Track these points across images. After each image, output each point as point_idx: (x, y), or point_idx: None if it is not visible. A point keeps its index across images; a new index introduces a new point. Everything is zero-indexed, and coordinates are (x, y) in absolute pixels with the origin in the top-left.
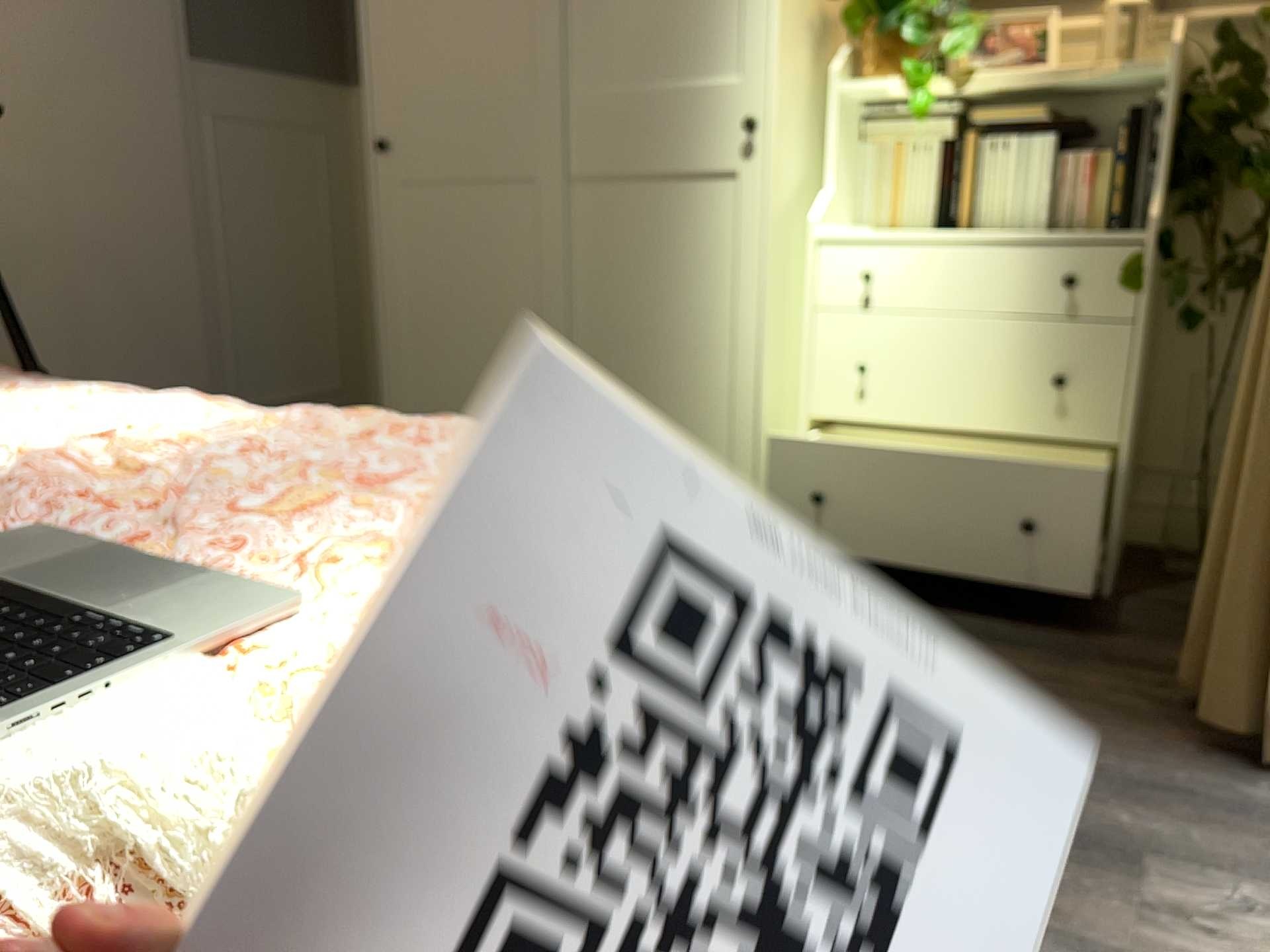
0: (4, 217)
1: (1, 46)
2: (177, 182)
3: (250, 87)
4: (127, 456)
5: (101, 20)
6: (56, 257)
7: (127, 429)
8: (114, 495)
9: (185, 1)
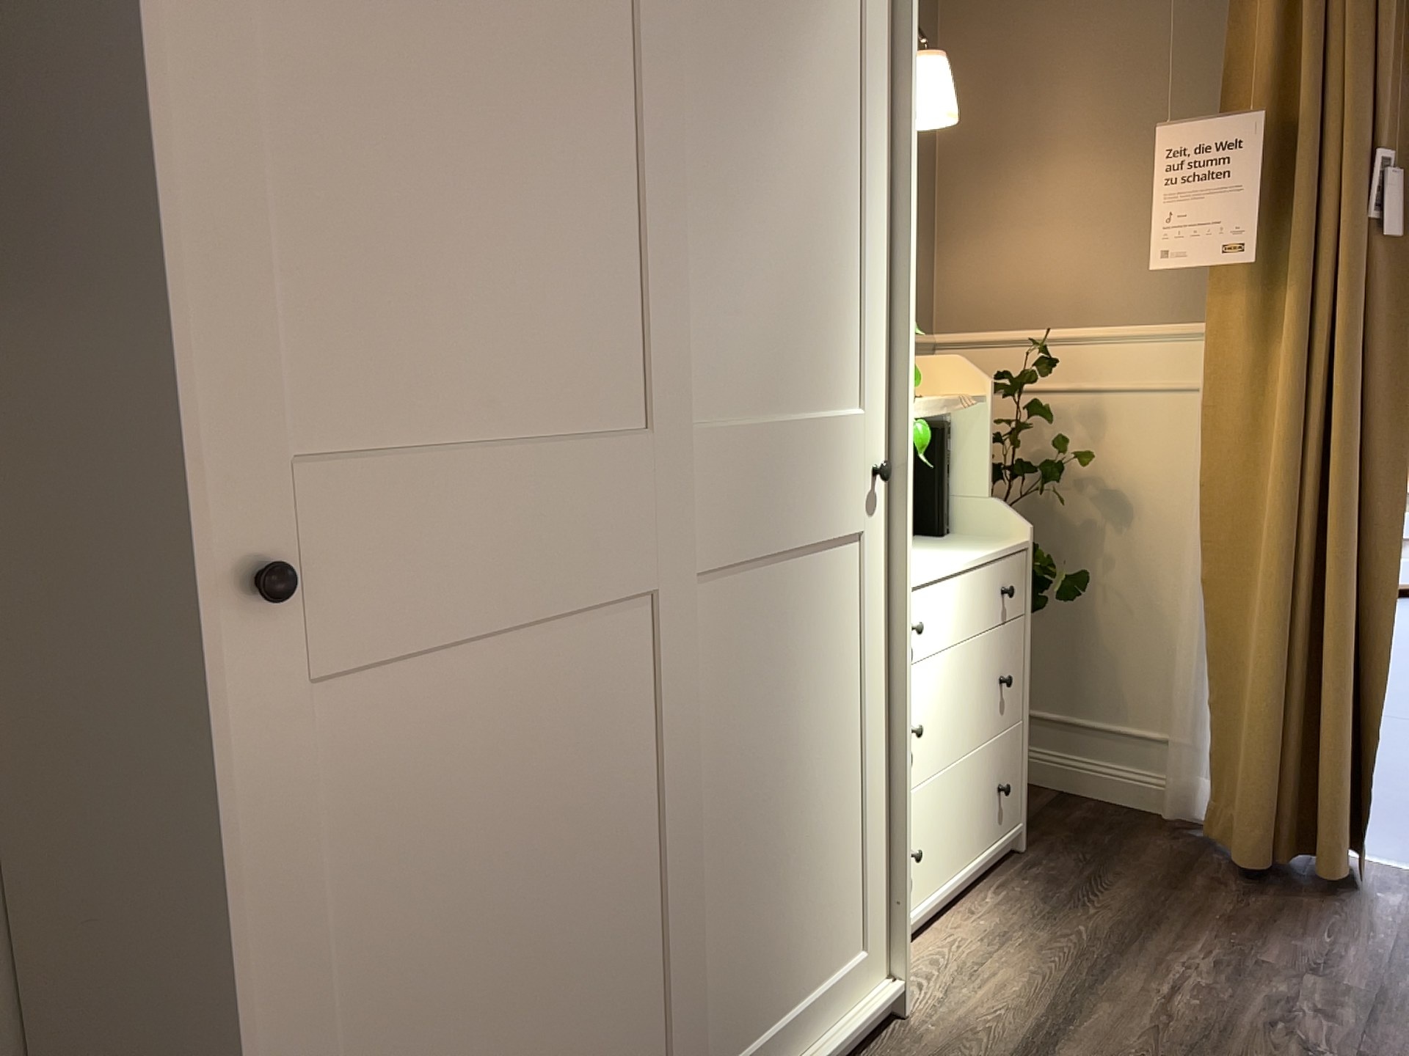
0: None
1: None
2: None
3: None
4: None
5: None
6: None
7: None
8: None
9: None
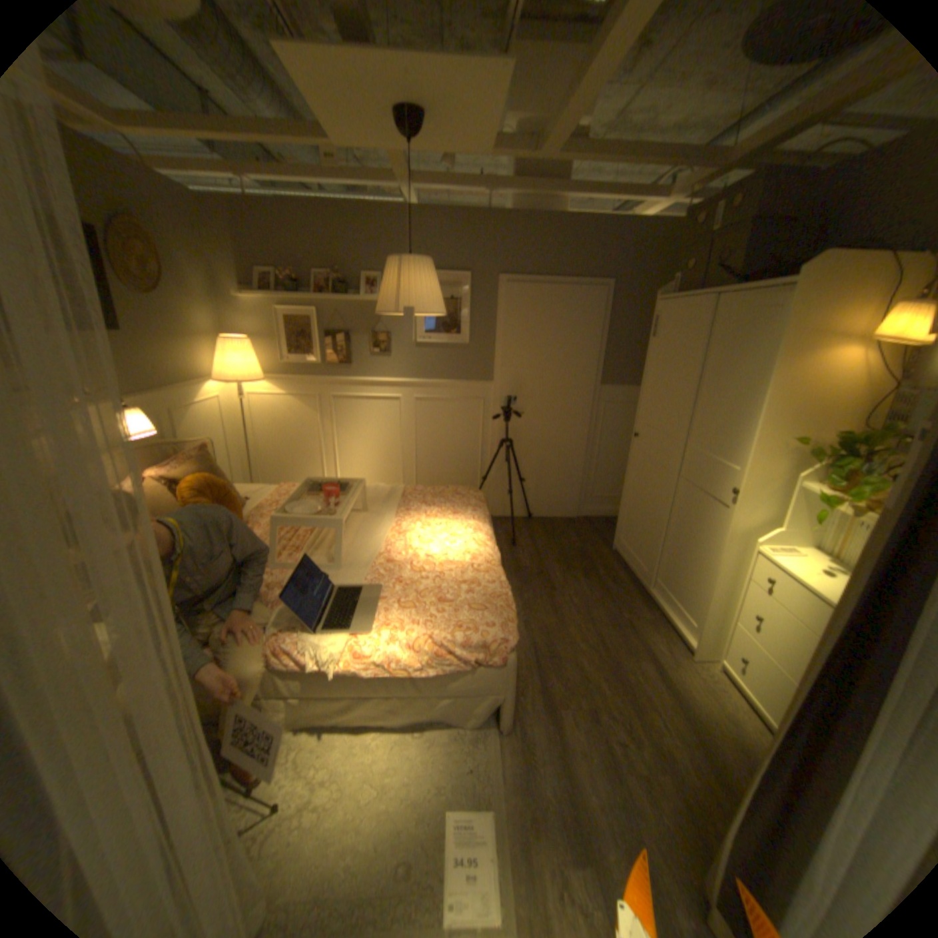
0: (527, 435)
1: (537, 389)
2: (583, 426)
3: (623, 392)
4: (430, 562)
5: (569, 378)
6: (539, 447)
7: (453, 545)
8: (416, 573)
9: (603, 367)
